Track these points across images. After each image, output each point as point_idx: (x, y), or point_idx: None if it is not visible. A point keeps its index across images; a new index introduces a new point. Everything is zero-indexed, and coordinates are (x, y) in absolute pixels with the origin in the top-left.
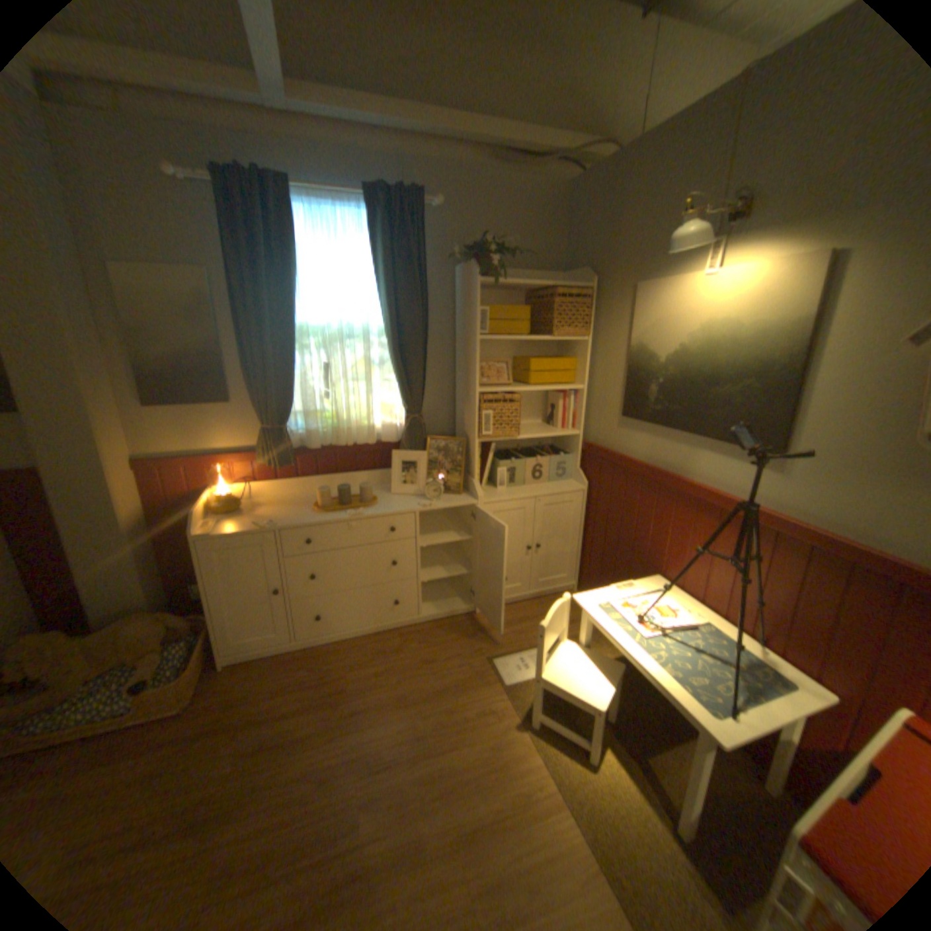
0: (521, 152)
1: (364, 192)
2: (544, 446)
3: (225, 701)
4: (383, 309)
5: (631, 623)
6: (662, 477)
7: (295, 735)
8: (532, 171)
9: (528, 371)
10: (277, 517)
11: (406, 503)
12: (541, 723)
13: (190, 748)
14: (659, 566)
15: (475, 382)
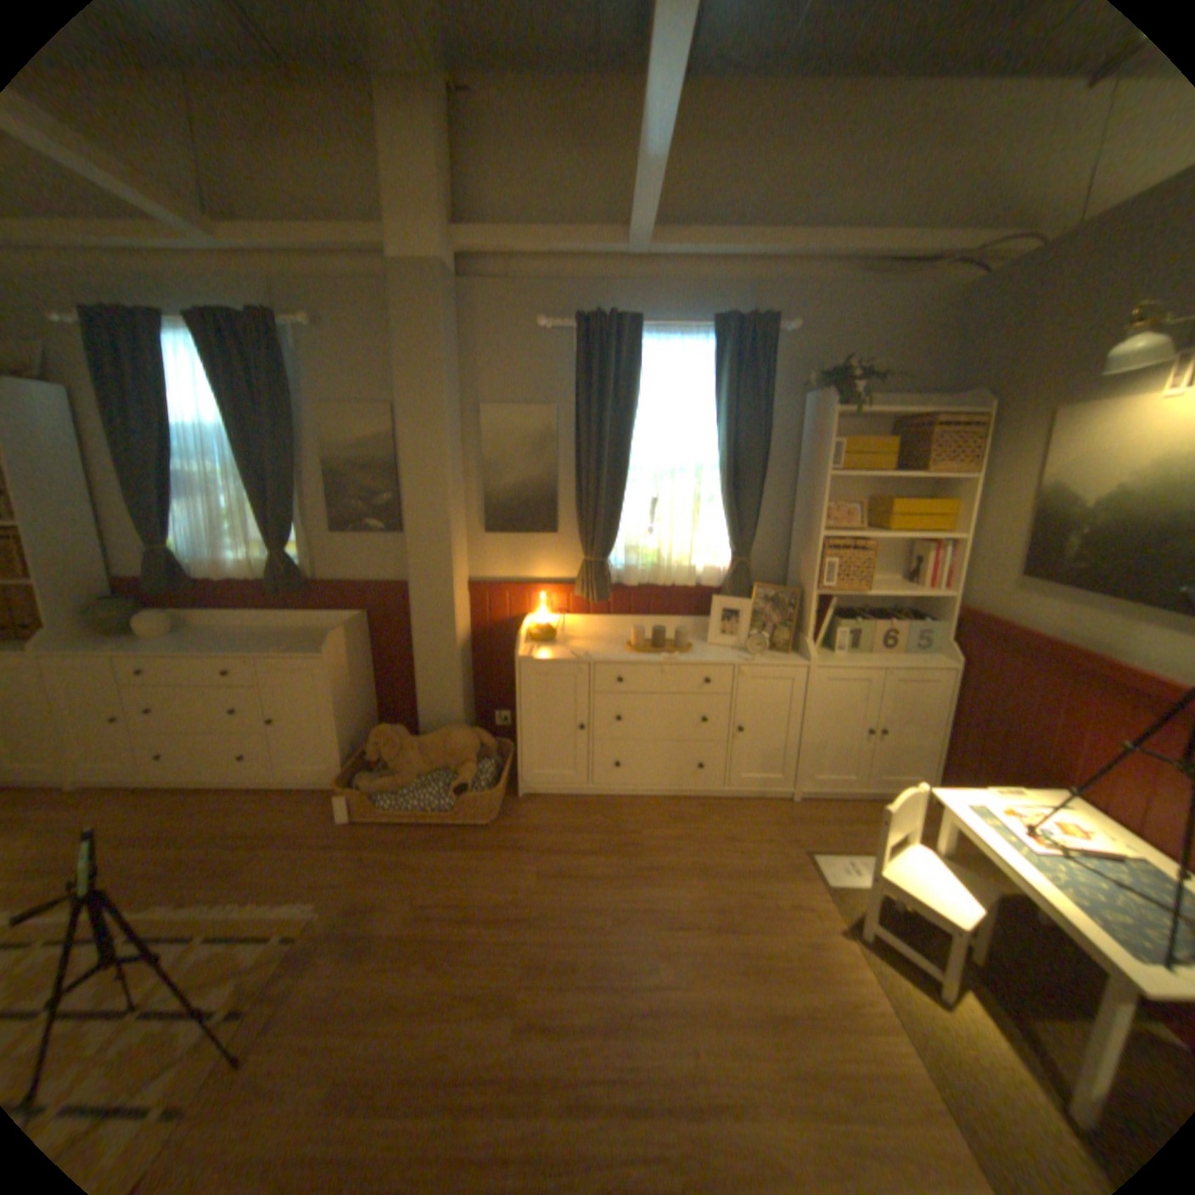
0: (900, 259)
1: (713, 323)
2: (902, 609)
3: (526, 824)
4: (718, 442)
5: (1015, 832)
6: (1079, 657)
7: (592, 871)
8: (912, 279)
9: (888, 514)
10: (590, 650)
11: (723, 654)
12: (876, 934)
13: (498, 856)
14: (1068, 778)
15: (819, 524)
